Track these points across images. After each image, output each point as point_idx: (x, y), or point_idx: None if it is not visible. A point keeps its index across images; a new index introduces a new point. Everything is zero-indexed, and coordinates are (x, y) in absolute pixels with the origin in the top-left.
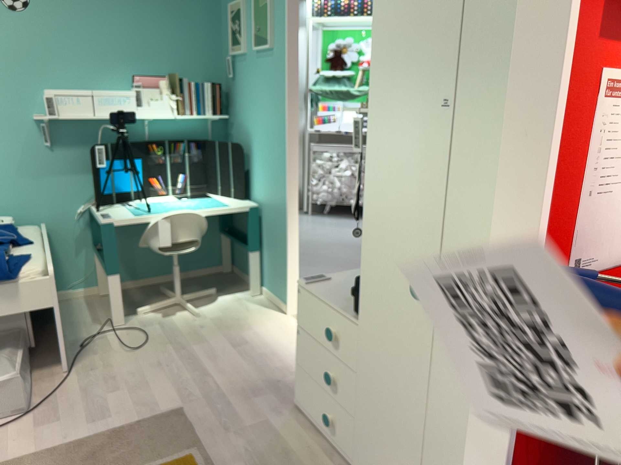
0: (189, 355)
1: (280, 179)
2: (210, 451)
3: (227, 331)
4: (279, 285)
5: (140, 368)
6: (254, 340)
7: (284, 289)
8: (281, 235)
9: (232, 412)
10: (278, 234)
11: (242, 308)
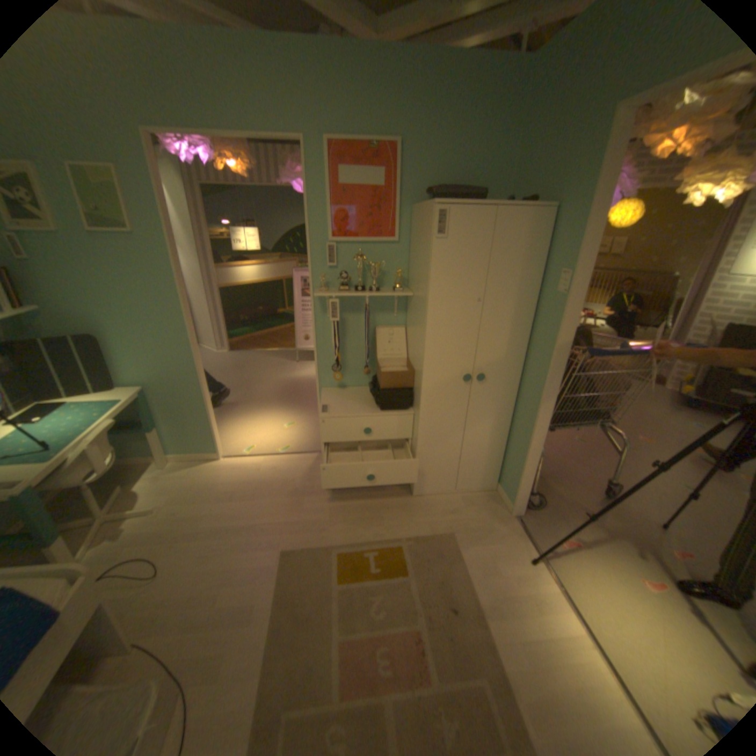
0: (211, 532)
1: (180, 356)
2: (338, 543)
3: (200, 499)
4: (197, 443)
5: (195, 574)
6: (233, 488)
7: (207, 443)
8: (192, 402)
9: (307, 523)
10: (187, 402)
11: (174, 480)
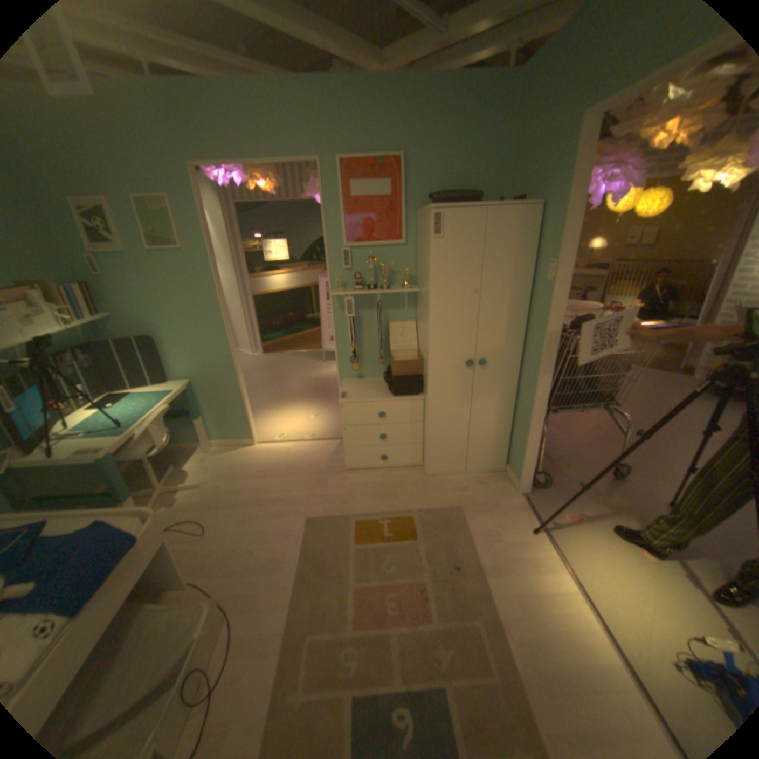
0: (248, 502)
1: (220, 353)
2: (356, 513)
3: (239, 476)
4: (236, 430)
5: (235, 533)
6: (266, 467)
7: (244, 429)
8: (231, 393)
9: (330, 496)
10: (226, 394)
11: (217, 461)
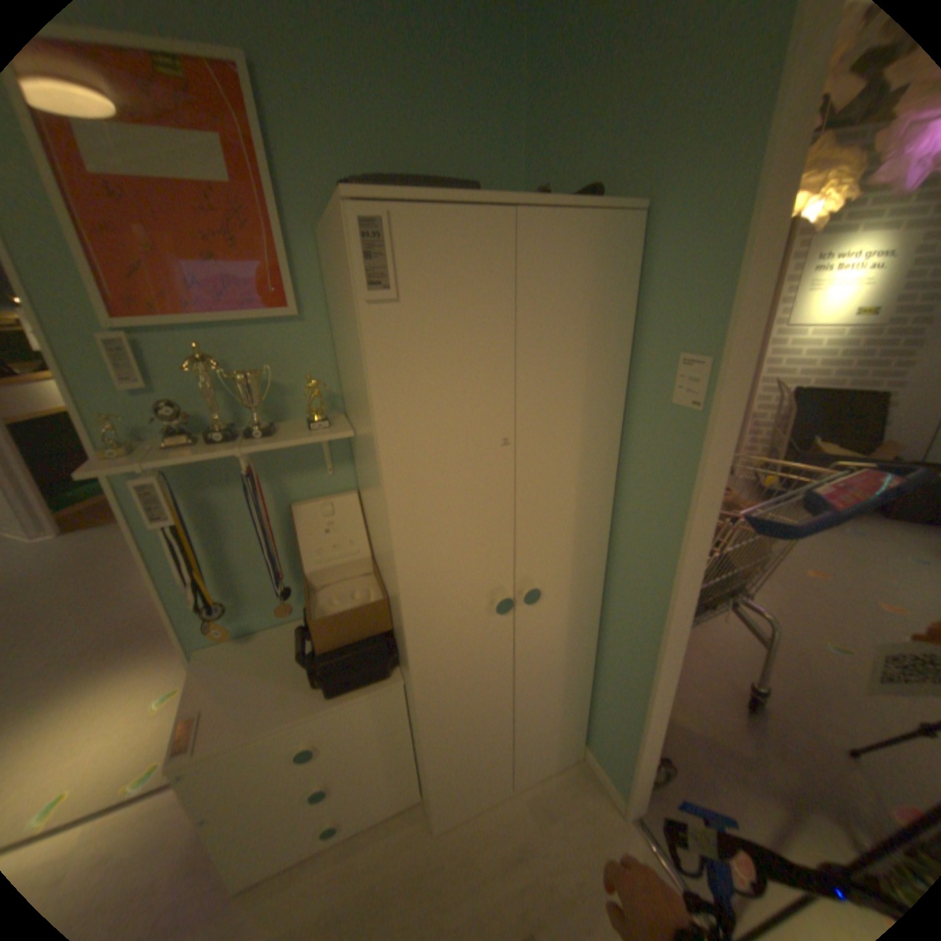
0: None
1: None
2: None
3: None
4: None
5: None
6: None
7: None
8: None
9: None
10: None
11: None
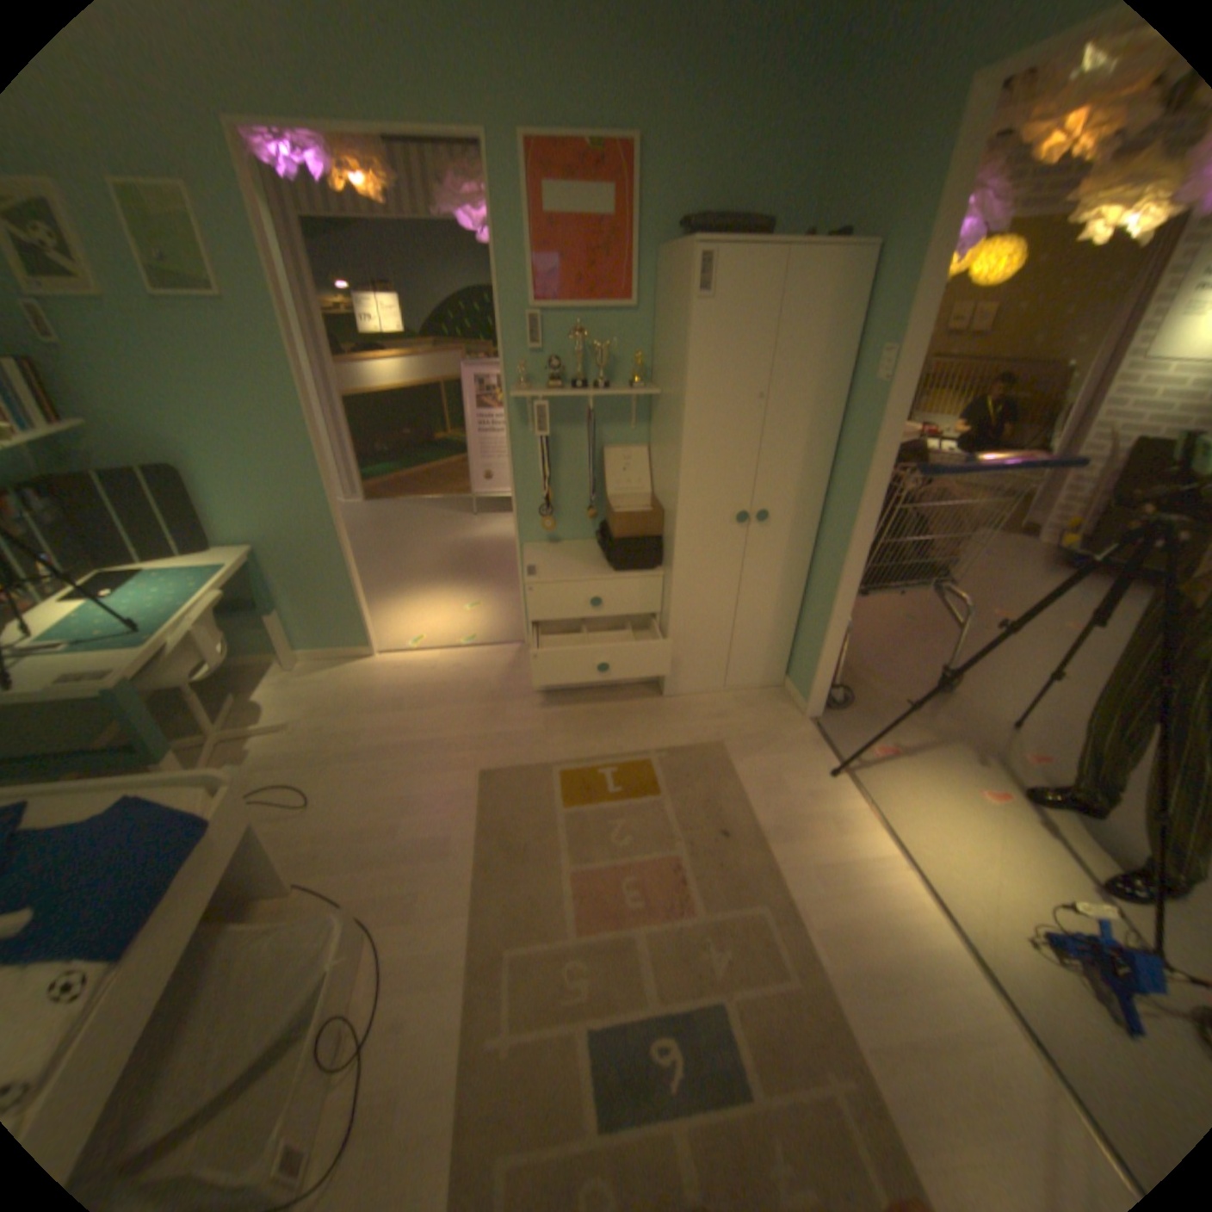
0: (377, 751)
1: (306, 498)
2: (559, 758)
3: (354, 709)
4: (339, 632)
5: (362, 801)
6: (400, 693)
7: (353, 631)
8: (329, 570)
9: (513, 735)
10: (320, 570)
11: (311, 685)
